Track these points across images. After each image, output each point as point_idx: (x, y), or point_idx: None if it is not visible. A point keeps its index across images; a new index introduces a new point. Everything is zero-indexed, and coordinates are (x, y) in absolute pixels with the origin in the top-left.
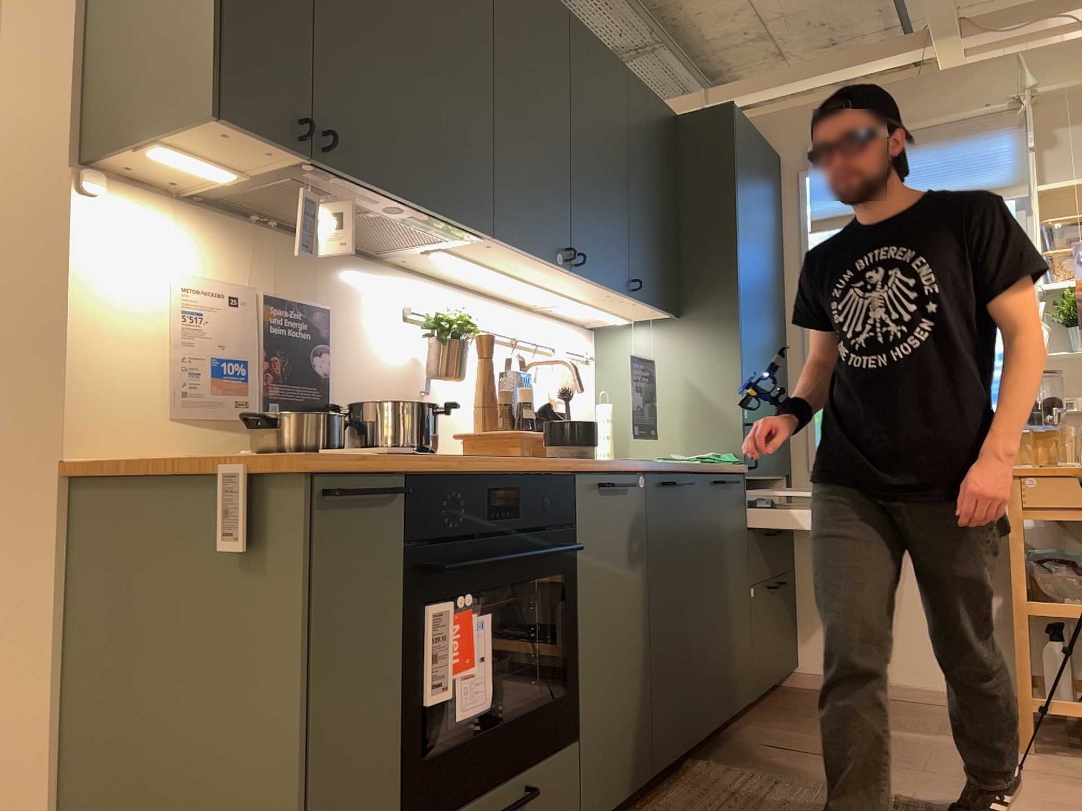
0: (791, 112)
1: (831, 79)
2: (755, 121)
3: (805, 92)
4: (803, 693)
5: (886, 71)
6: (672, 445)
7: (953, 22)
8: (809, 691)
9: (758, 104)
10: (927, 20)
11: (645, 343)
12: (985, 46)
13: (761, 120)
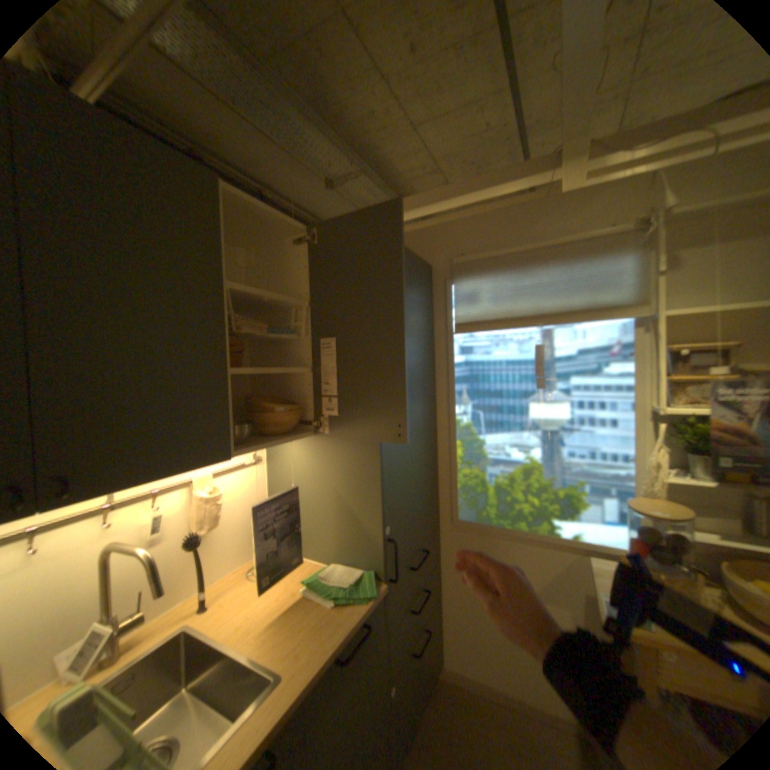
0: (441, 226)
1: (475, 197)
2: (412, 233)
3: (453, 209)
4: (444, 698)
5: (521, 190)
6: (324, 547)
7: (591, 137)
8: (449, 691)
9: (418, 218)
10: (566, 133)
11: (302, 450)
12: (611, 166)
13: (417, 232)
